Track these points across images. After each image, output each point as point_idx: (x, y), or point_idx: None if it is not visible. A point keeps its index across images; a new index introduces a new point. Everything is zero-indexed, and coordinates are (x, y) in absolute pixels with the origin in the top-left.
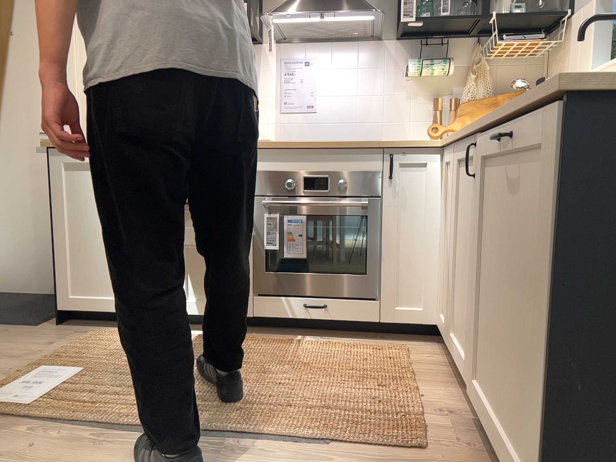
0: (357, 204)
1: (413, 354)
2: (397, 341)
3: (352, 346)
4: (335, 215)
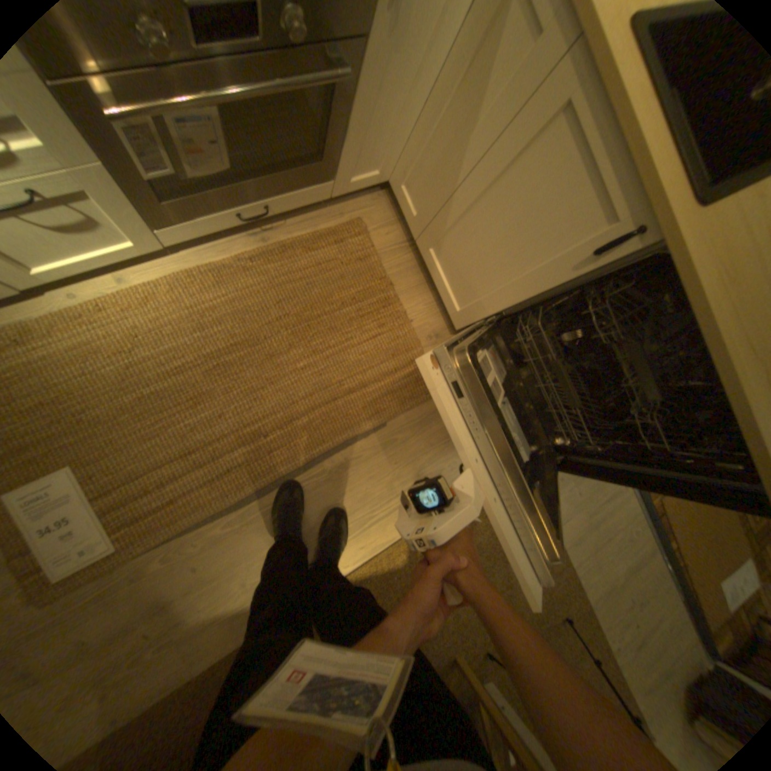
0: (325, 75)
1: (372, 236)
2: (340, 201)
3: (307, 241)
4: (271, 86)
